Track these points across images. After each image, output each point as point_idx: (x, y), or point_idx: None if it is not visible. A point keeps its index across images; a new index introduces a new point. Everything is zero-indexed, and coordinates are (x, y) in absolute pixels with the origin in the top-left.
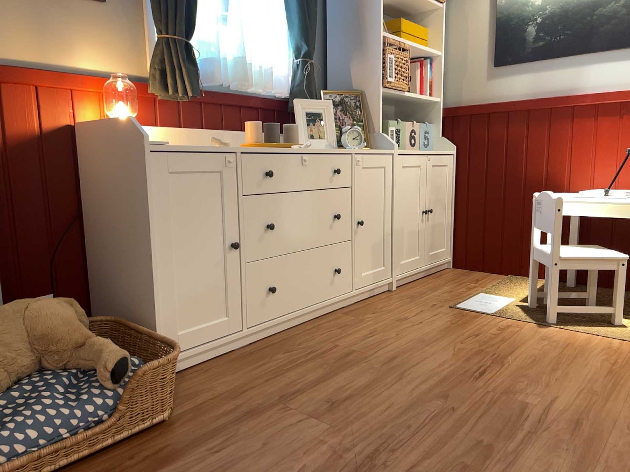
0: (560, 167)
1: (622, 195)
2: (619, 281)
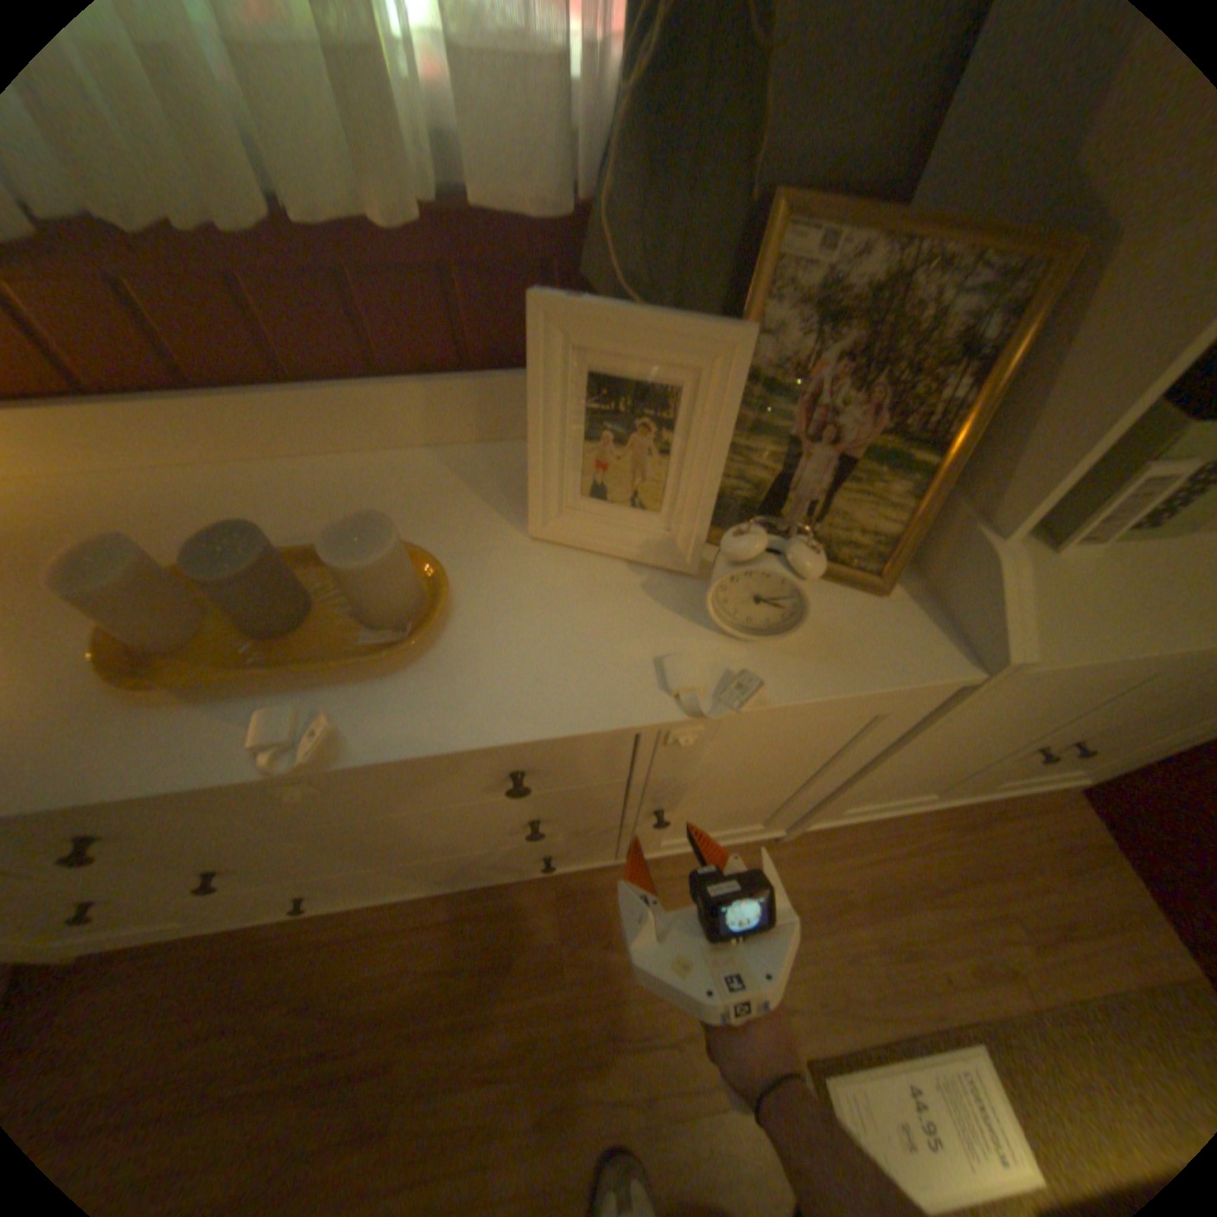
0: None
1: None
2: None
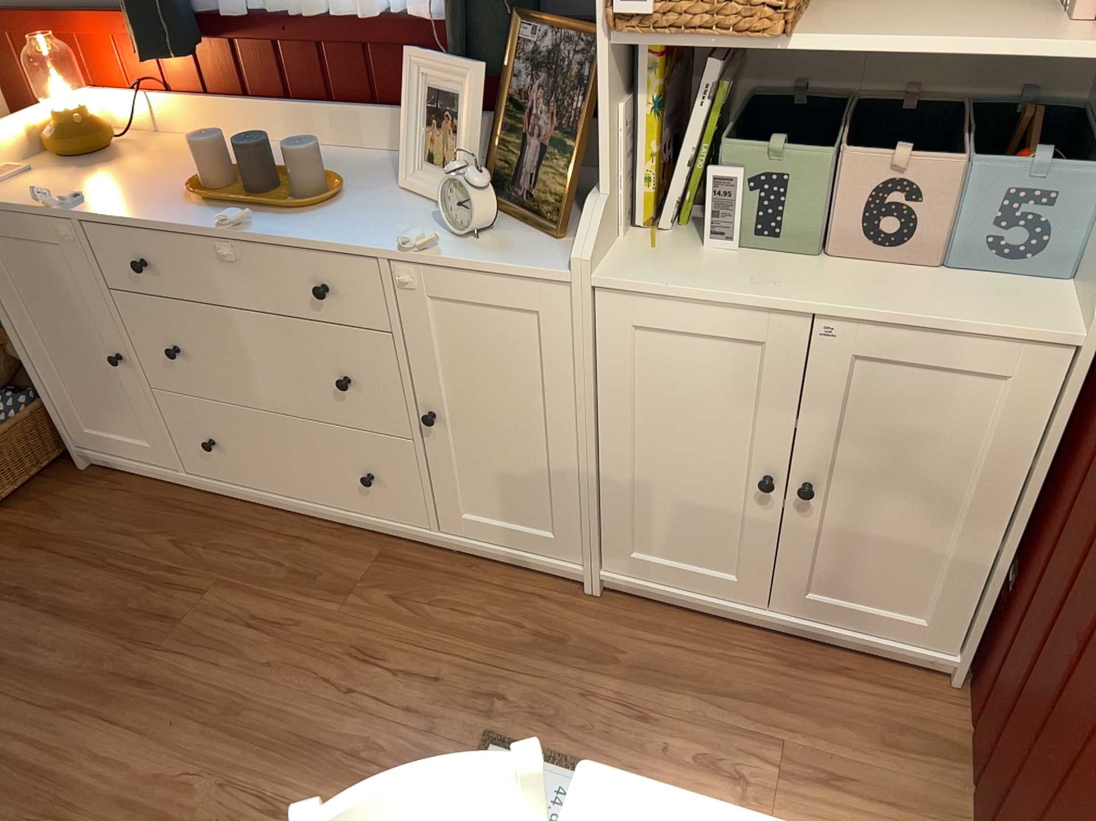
0: None
1: None
2: None
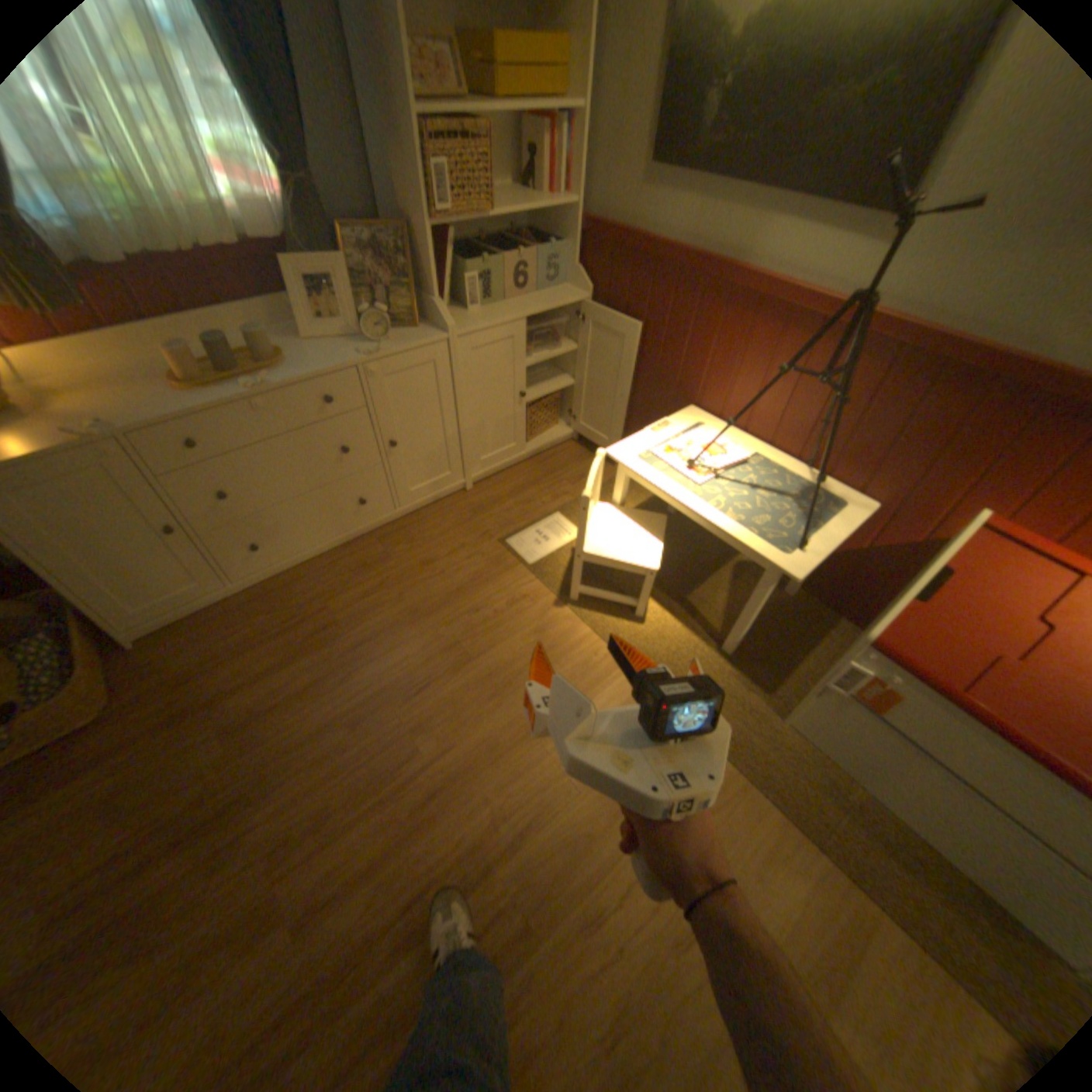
0: (698, 372)
1: (706, 477)
2: (645, 587)
